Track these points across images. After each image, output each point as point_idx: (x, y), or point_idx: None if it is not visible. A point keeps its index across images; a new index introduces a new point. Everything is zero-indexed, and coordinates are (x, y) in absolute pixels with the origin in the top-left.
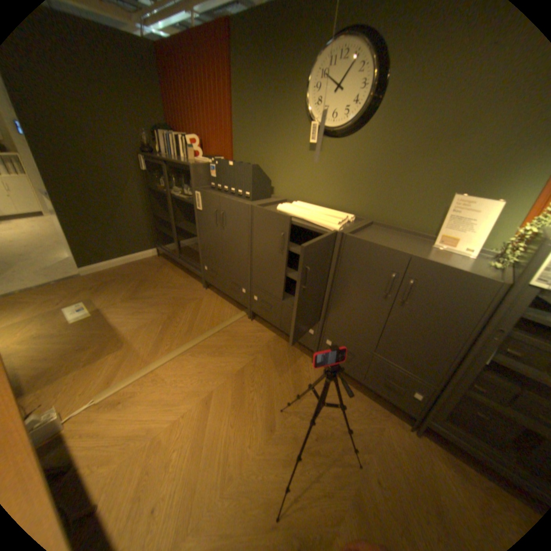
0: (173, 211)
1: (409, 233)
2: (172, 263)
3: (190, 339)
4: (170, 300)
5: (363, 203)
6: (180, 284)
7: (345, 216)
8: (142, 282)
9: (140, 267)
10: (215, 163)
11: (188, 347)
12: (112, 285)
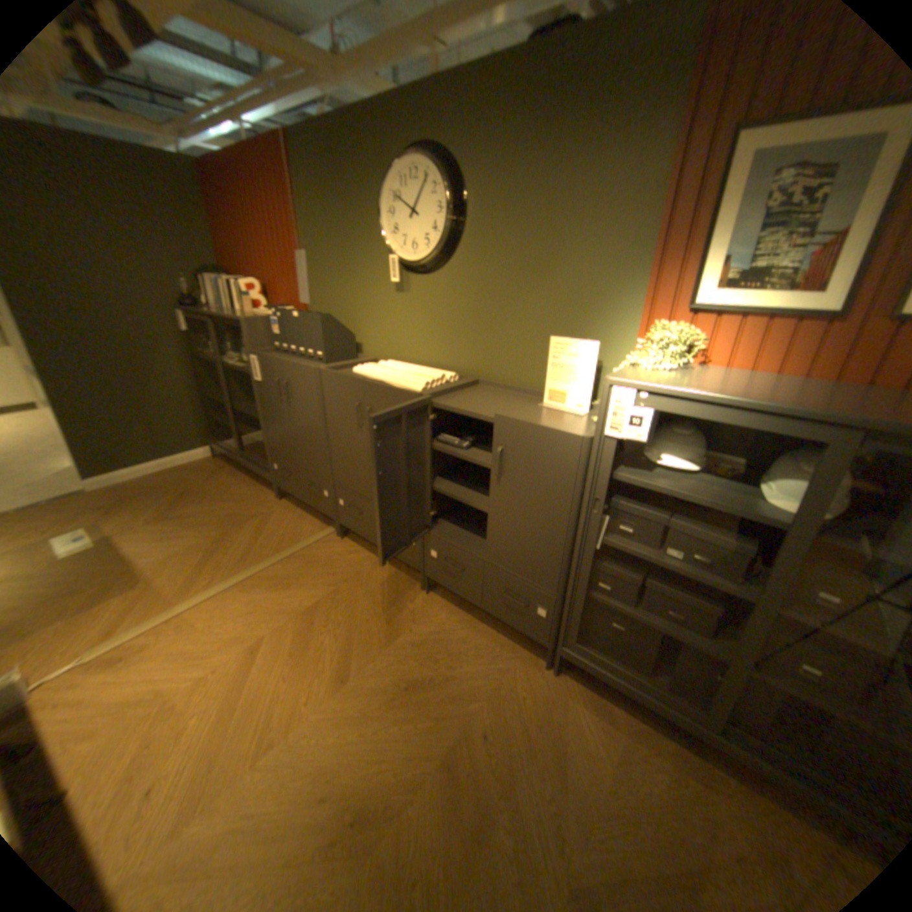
0: (227, 387)
1: (518, 392)
2: (231, 467)
3: (242, 570)
4: (220, 519)
5: (466, 358)
6: (240, 494)
7: (439, 375)
8: (179, 496)
9: (179, 474)
10: (275, 314)
11: (236, 581)
12: (132, 502)
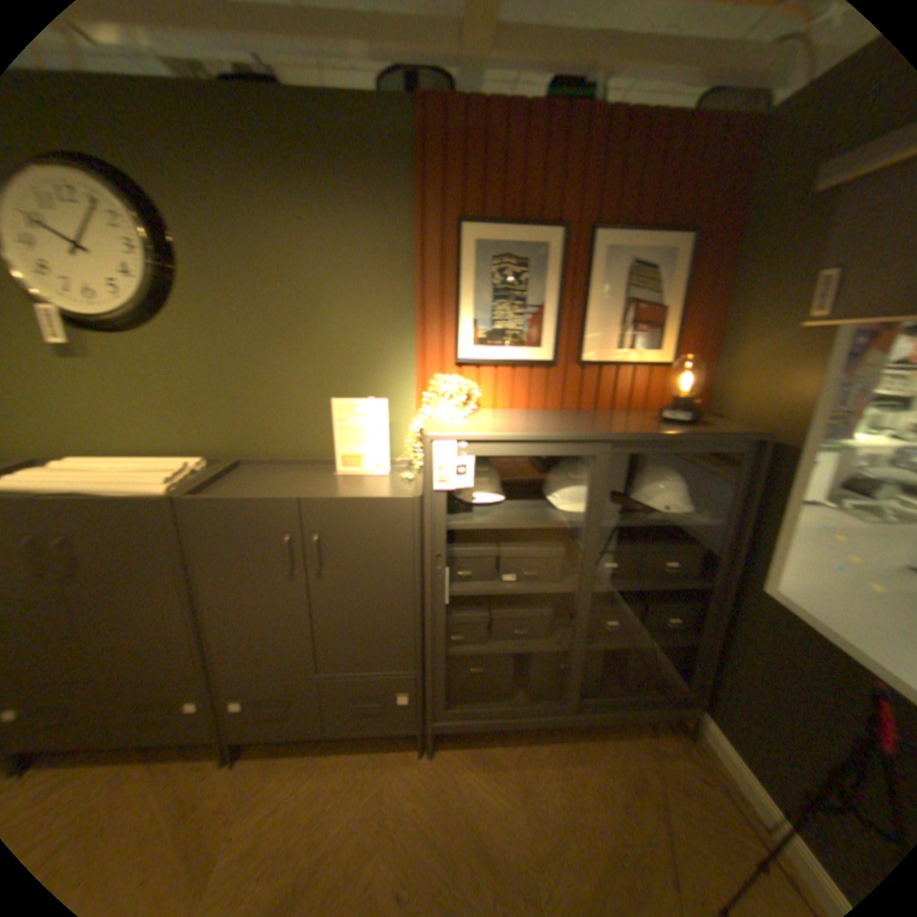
0: None
1: (298, 465)
2: None
3: None
4: None
5: (209, 436)
6: None
7: (177, 466)
8: None
9: None
10: None
11: None
12: None
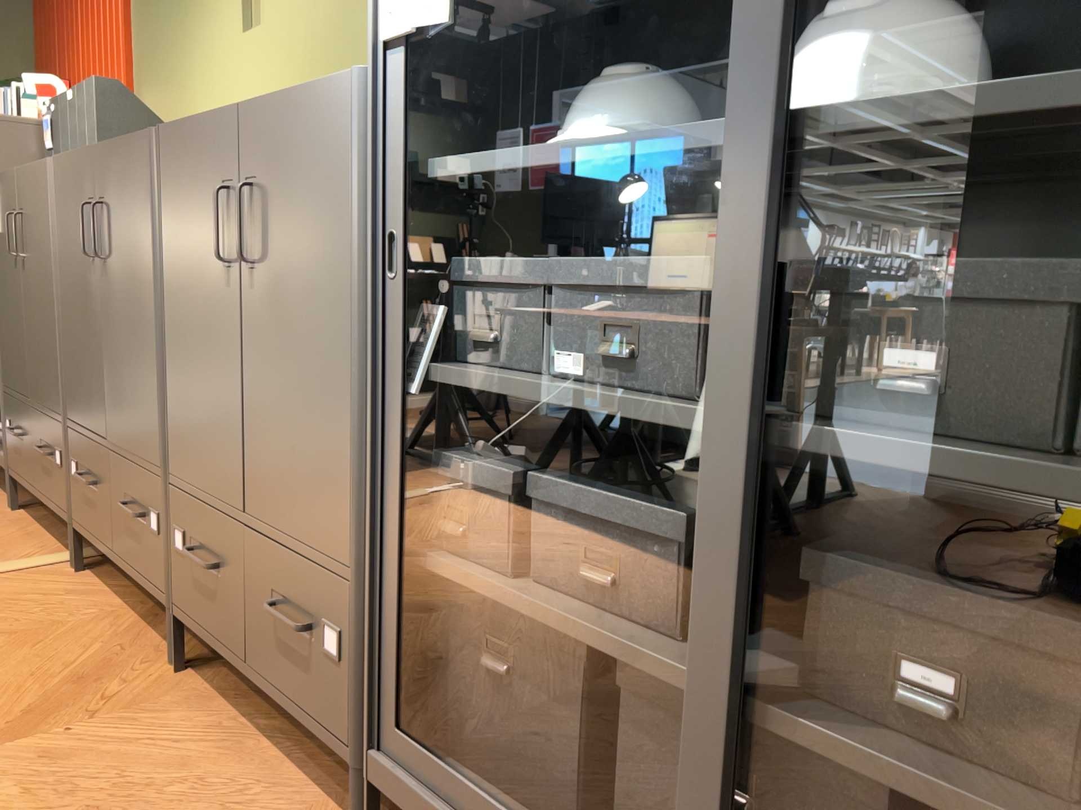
0: None
1: None
2: None
3: None
4: None
5: None
6: None
7: None
8: None
9: None
10: (51, 111)
11: None
12: None
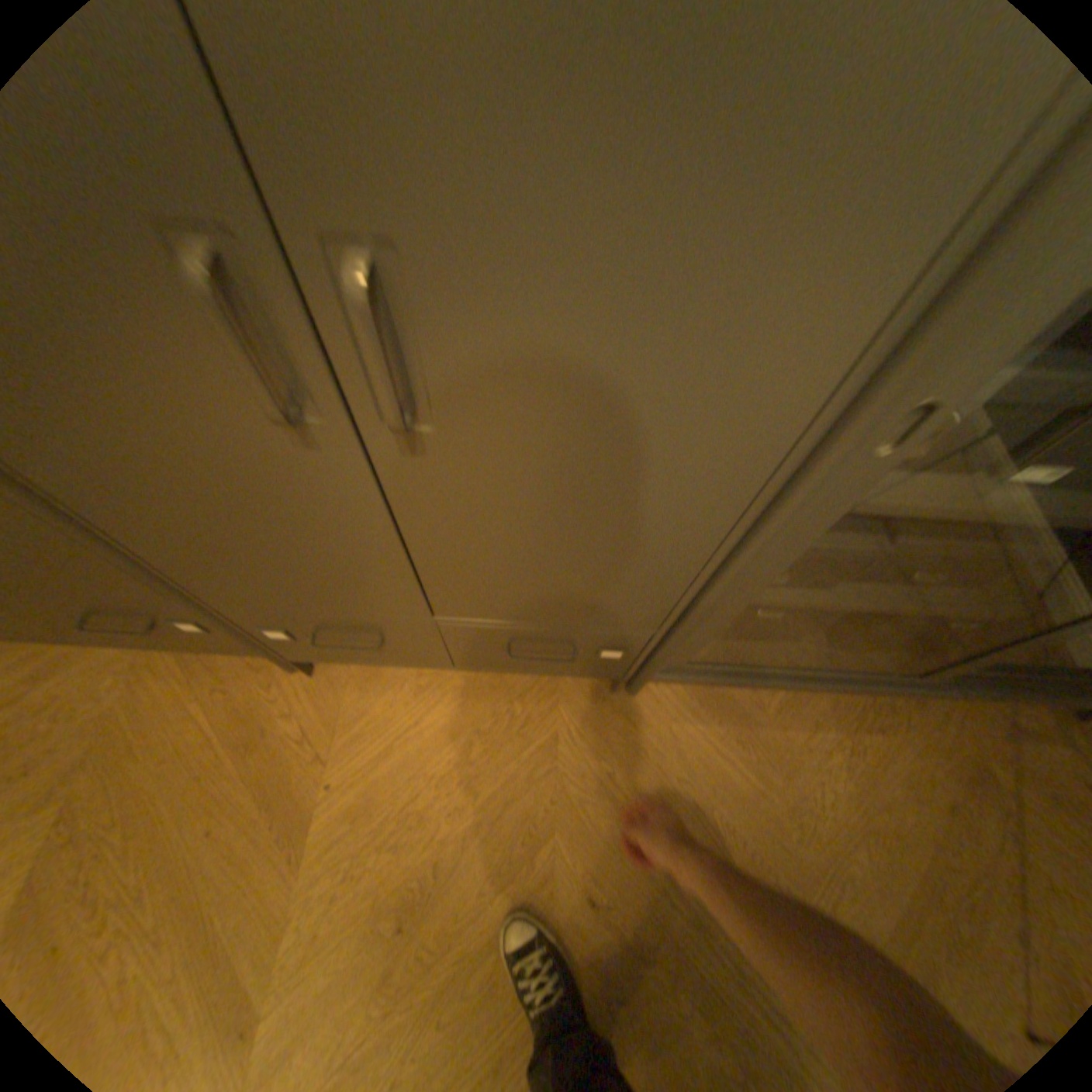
0: None
1: None
2: None
3: None
4: None
5: None
6: None
7: None
8: None
9: None
10: None
11: None
12: None
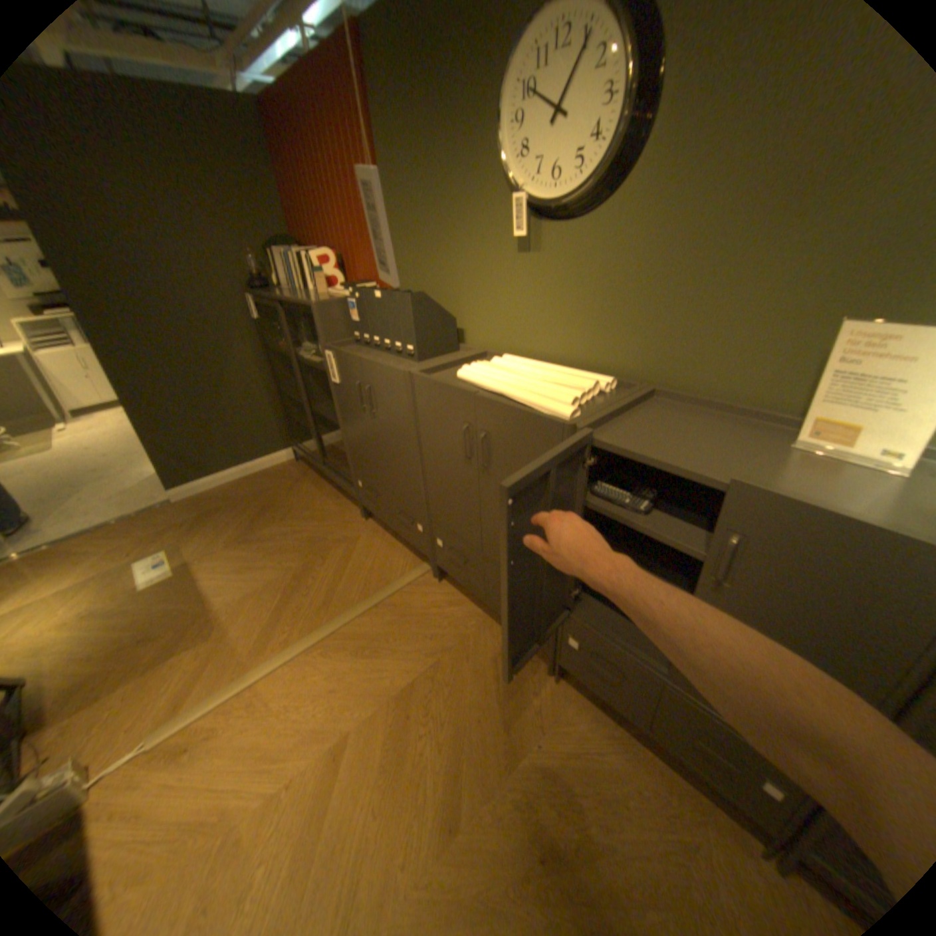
0: (307, 384)
1: (734, 413)
2: (315, 472)
3: (324, 620)
4: (302, 543)
5: (632, 352)
6: (324, 510)
7: (590, 383)
8: (261, 510)
9: (263, 481)
10: (354, 295)
11: (317, 638)
12: (215, 516)
